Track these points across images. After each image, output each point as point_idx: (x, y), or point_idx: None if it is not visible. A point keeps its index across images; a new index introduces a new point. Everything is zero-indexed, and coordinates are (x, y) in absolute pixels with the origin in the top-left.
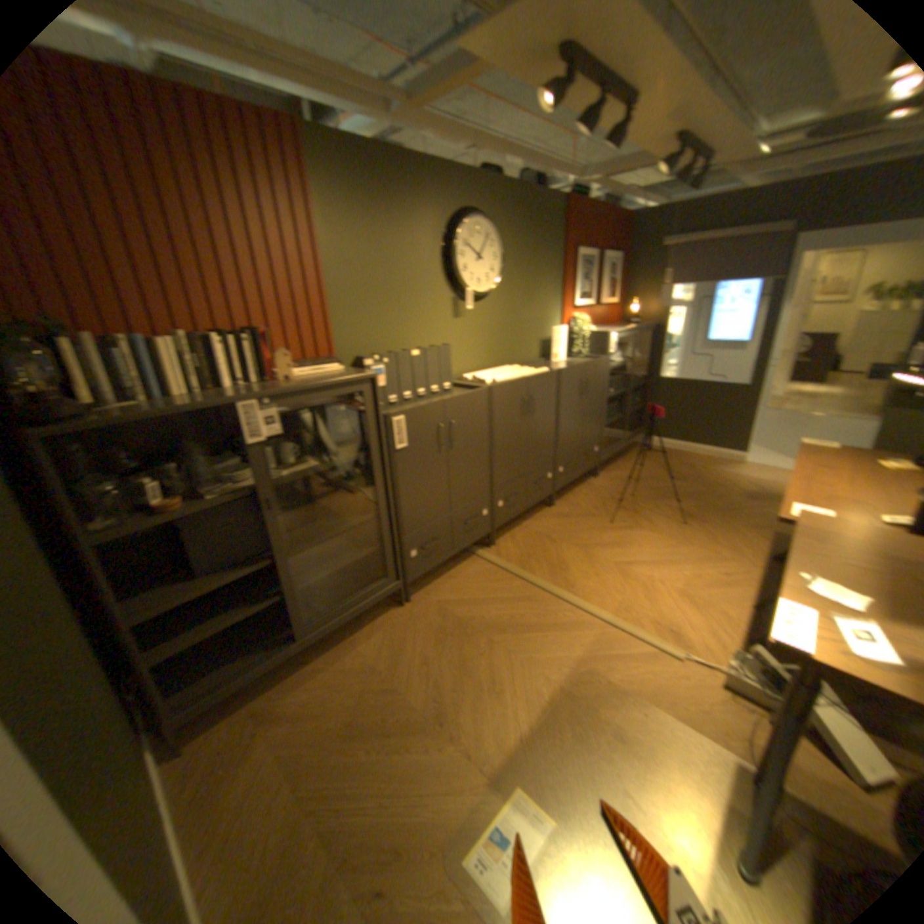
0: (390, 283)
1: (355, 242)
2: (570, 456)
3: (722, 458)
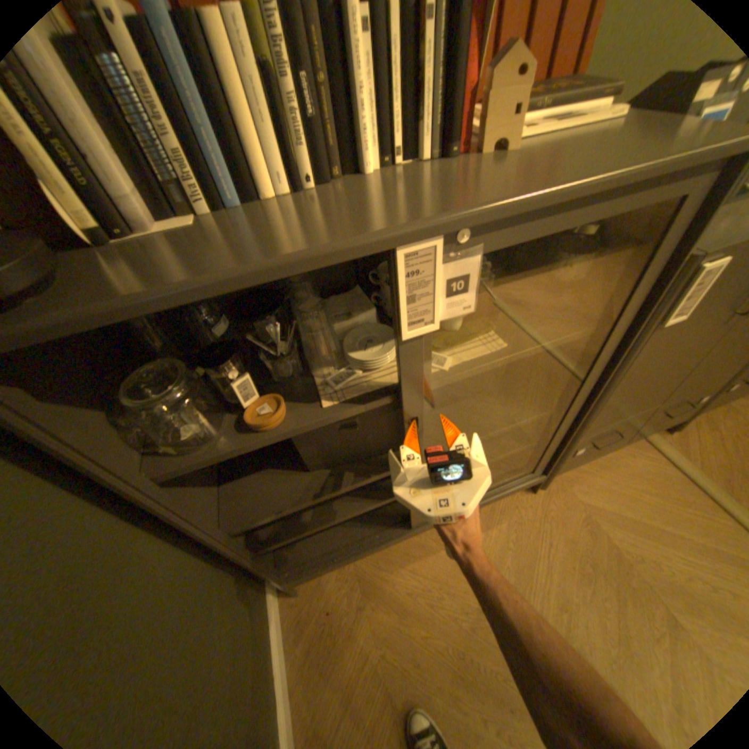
0: None
1: None
2: None
3: None
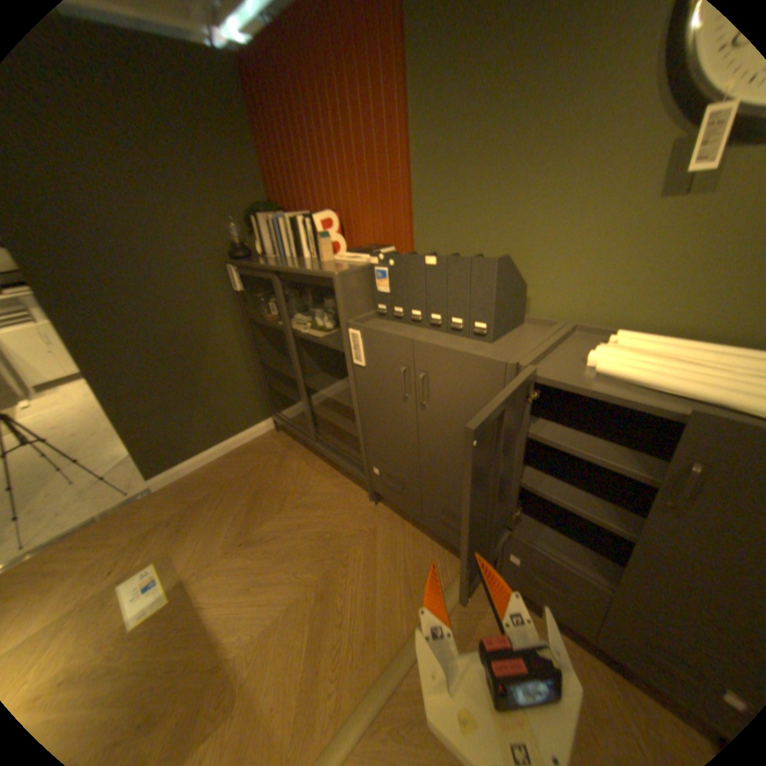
0: (501, 135)
1: (453, 80)
2: None
3: None
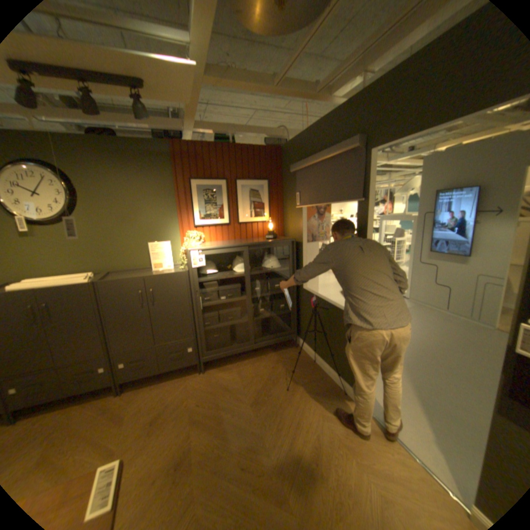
0: None
1: None
2: (135, 355)
3: (340, 388)
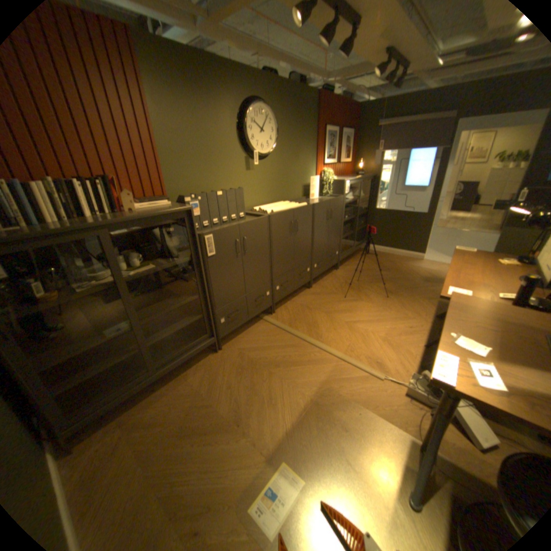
0: (201, 146)
1: (175, 117)
2: (320, 257)
3: (410, 257)
